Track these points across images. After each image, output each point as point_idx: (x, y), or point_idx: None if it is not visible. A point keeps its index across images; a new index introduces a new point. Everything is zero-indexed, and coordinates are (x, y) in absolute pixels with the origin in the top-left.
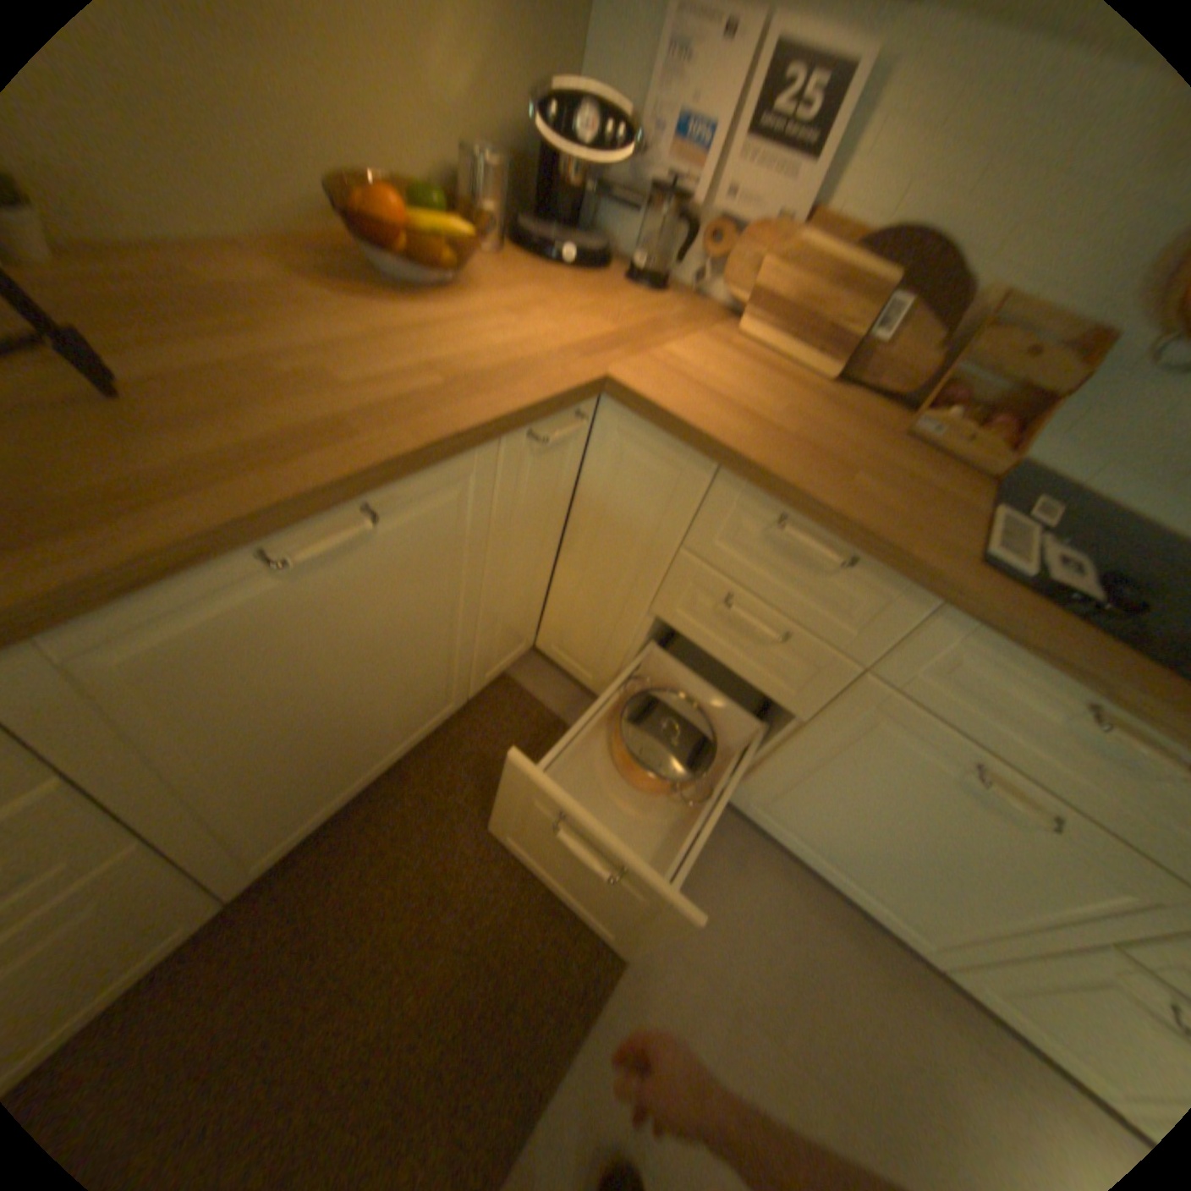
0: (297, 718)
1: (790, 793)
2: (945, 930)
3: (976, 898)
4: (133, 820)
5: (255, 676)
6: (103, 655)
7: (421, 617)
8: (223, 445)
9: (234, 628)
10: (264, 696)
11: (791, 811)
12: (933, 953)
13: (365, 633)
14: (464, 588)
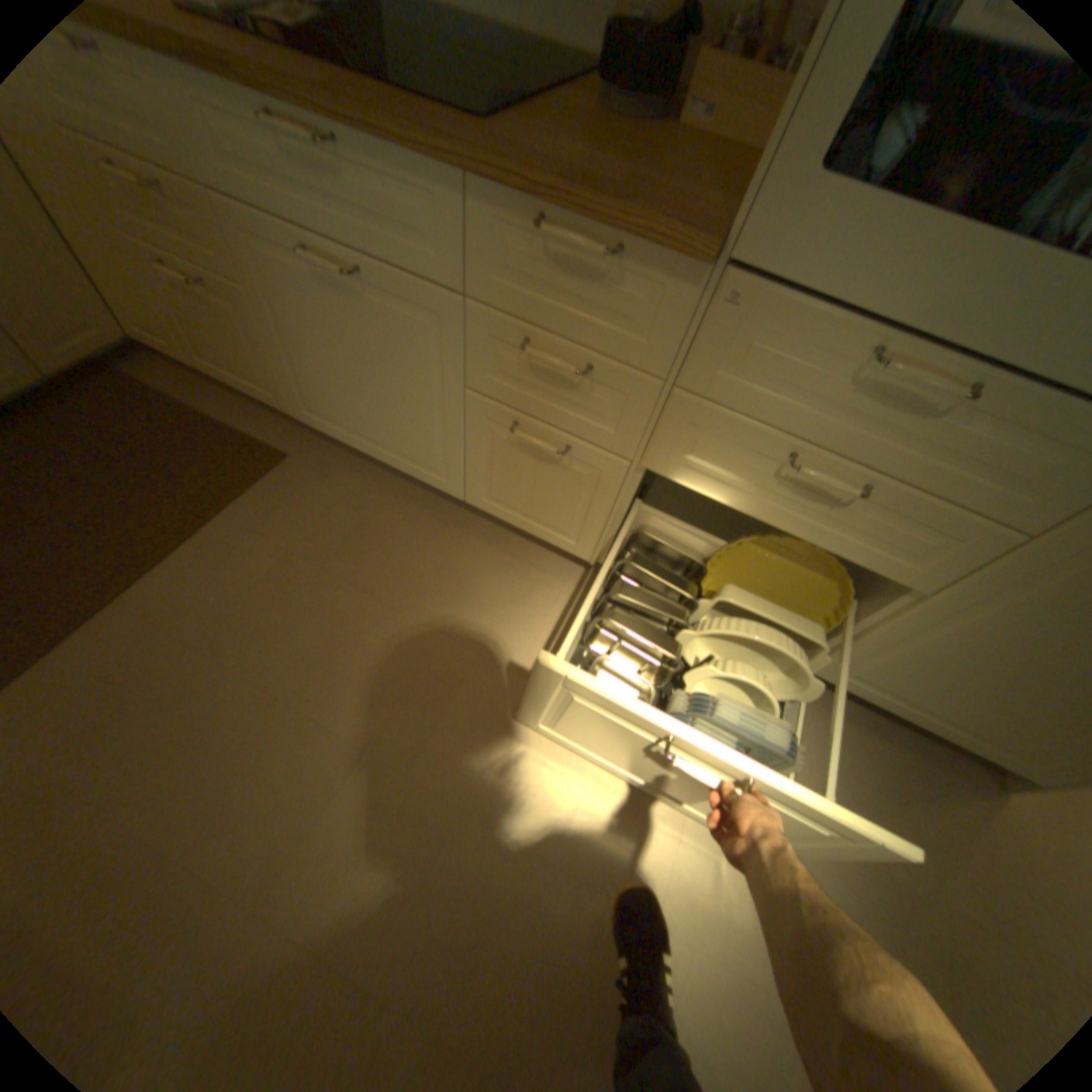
0: None
1: (299, 379)
2: (431, 455)
3: (409, 403)
4: None
5: None
6: None
7: None
8: None
9: None
10: None
11: (314, 399)
12: (446, 486)
13: None
14: None
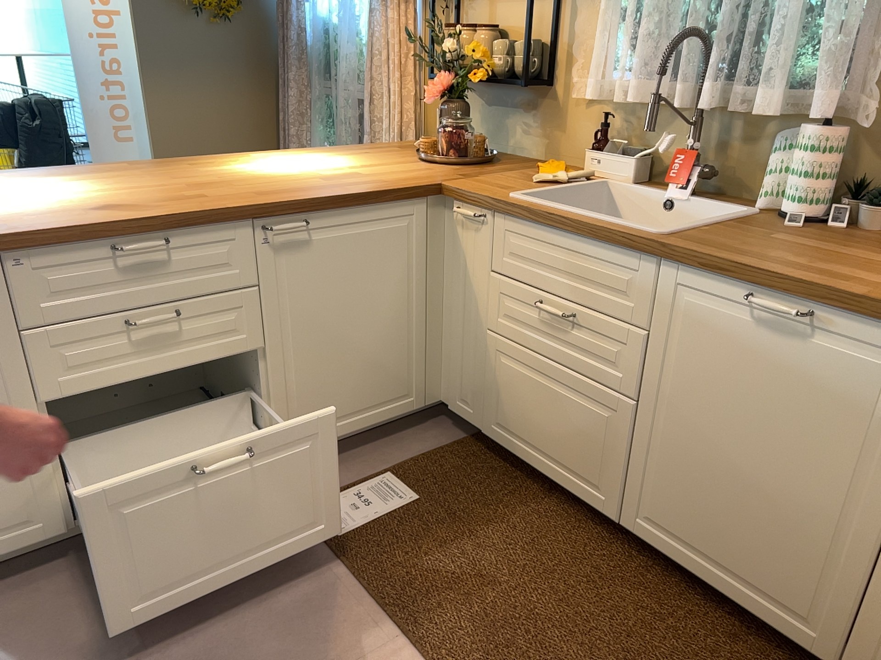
0: (711, 428)
1: None
2: None
3: None
4: (642, 391)
5: (712, 367)
6: (685, 293)
7: (817, 456)
8: (792, 262)
9: (721, 327)
10: (709, 386)
11: None
12: None
13: (772, 413)
14: (868, 479)
